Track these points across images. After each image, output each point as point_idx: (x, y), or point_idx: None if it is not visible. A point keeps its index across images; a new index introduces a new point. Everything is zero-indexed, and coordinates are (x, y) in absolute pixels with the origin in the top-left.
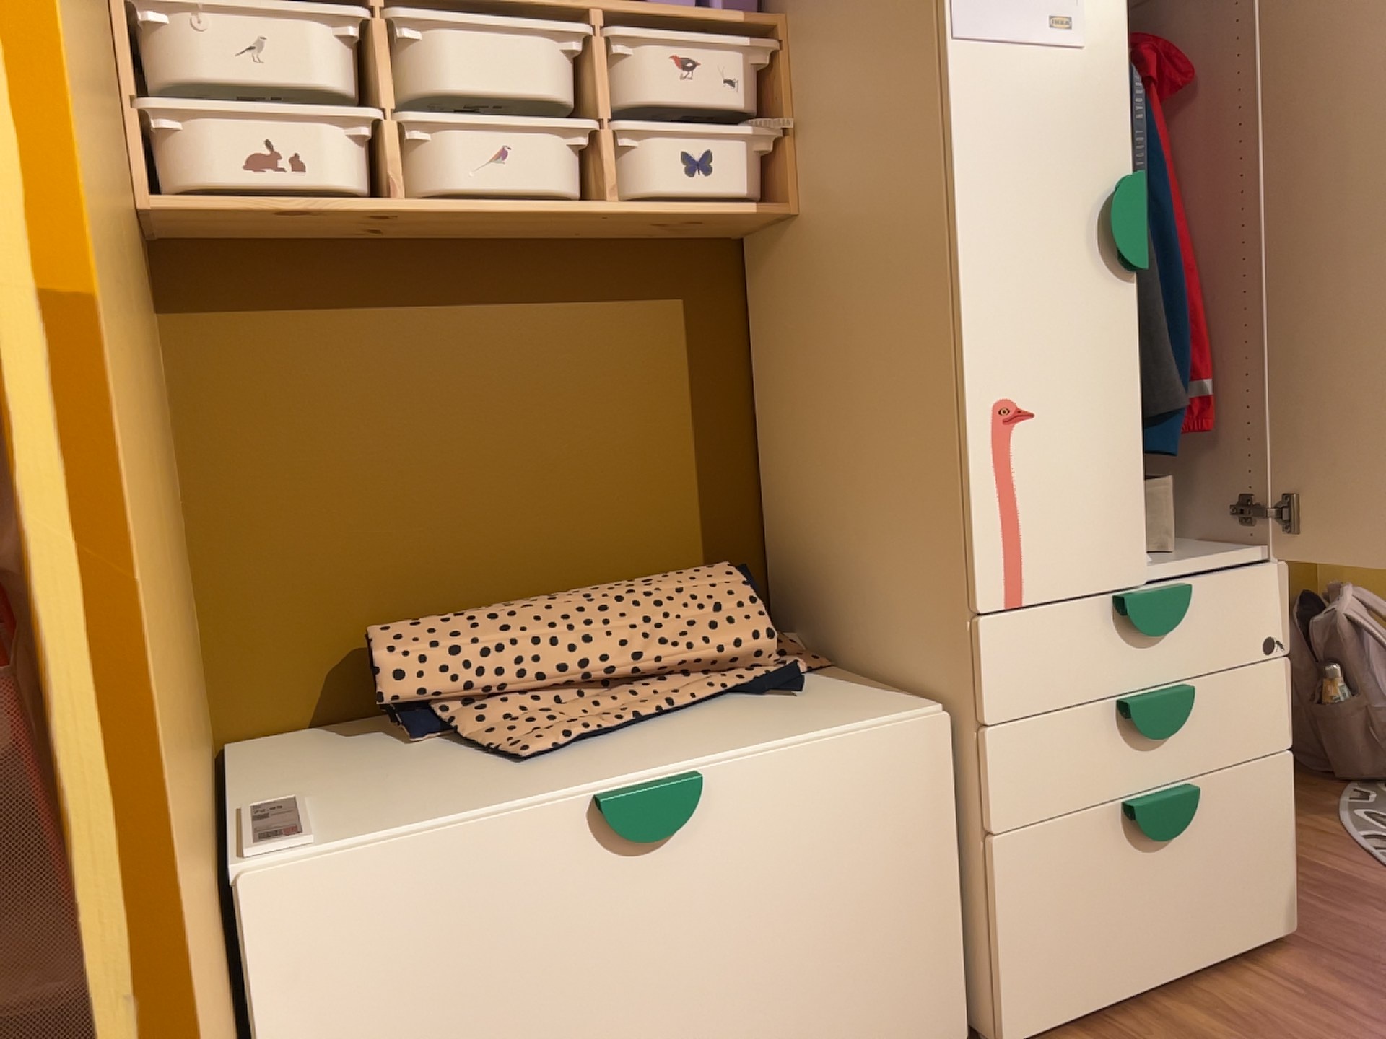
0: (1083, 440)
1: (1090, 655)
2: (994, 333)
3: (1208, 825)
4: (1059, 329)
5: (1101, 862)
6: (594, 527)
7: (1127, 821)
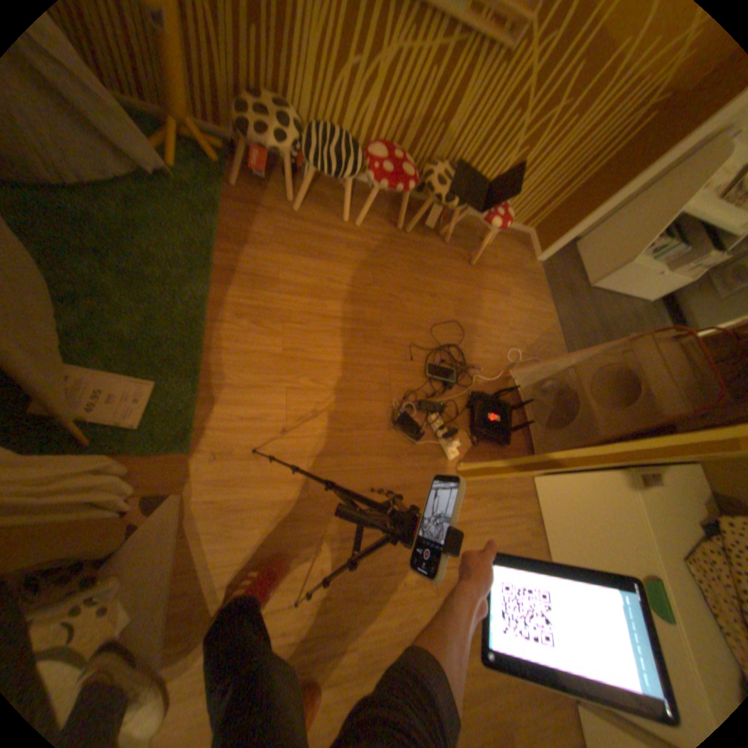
0: None
1: None
2: None
3: None
4: None
5: None
6: None
7: None
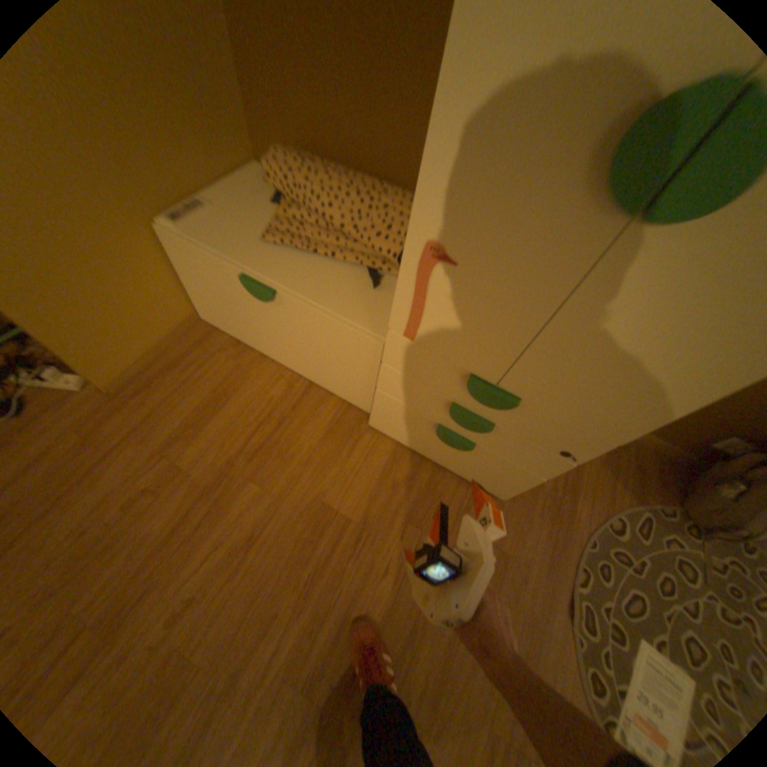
0: (488, 300)
1: (445, 381)
2: (445, 192)
3: (478, 458)
4: (507, 219)
5: (420, 426)
6: (389, 147)
7: (435, 428)
